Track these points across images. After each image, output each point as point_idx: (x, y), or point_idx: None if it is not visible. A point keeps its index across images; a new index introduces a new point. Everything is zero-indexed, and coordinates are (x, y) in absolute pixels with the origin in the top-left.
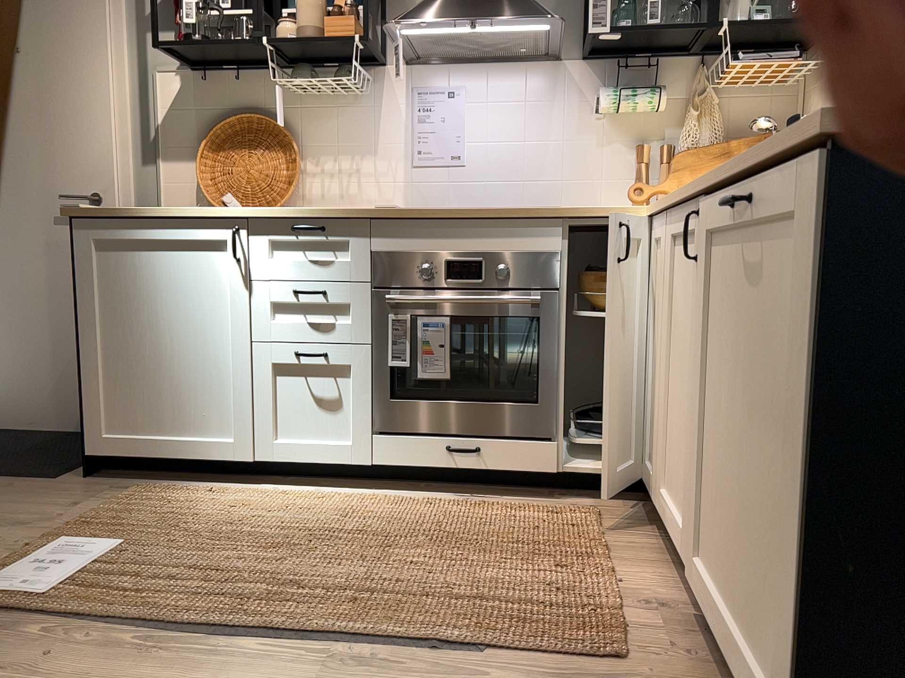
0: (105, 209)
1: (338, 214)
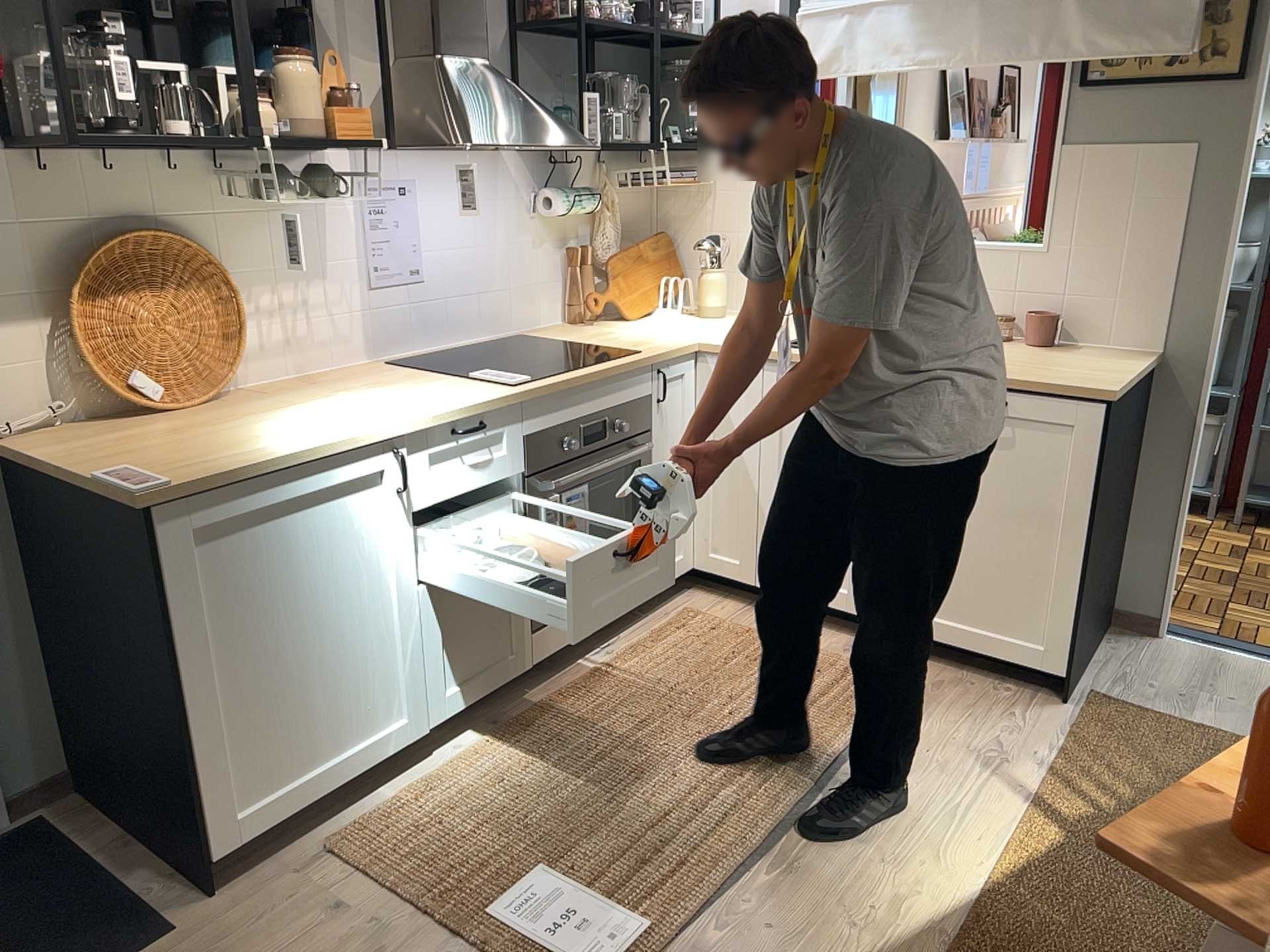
0: (201, 473)
1: (499, 403)
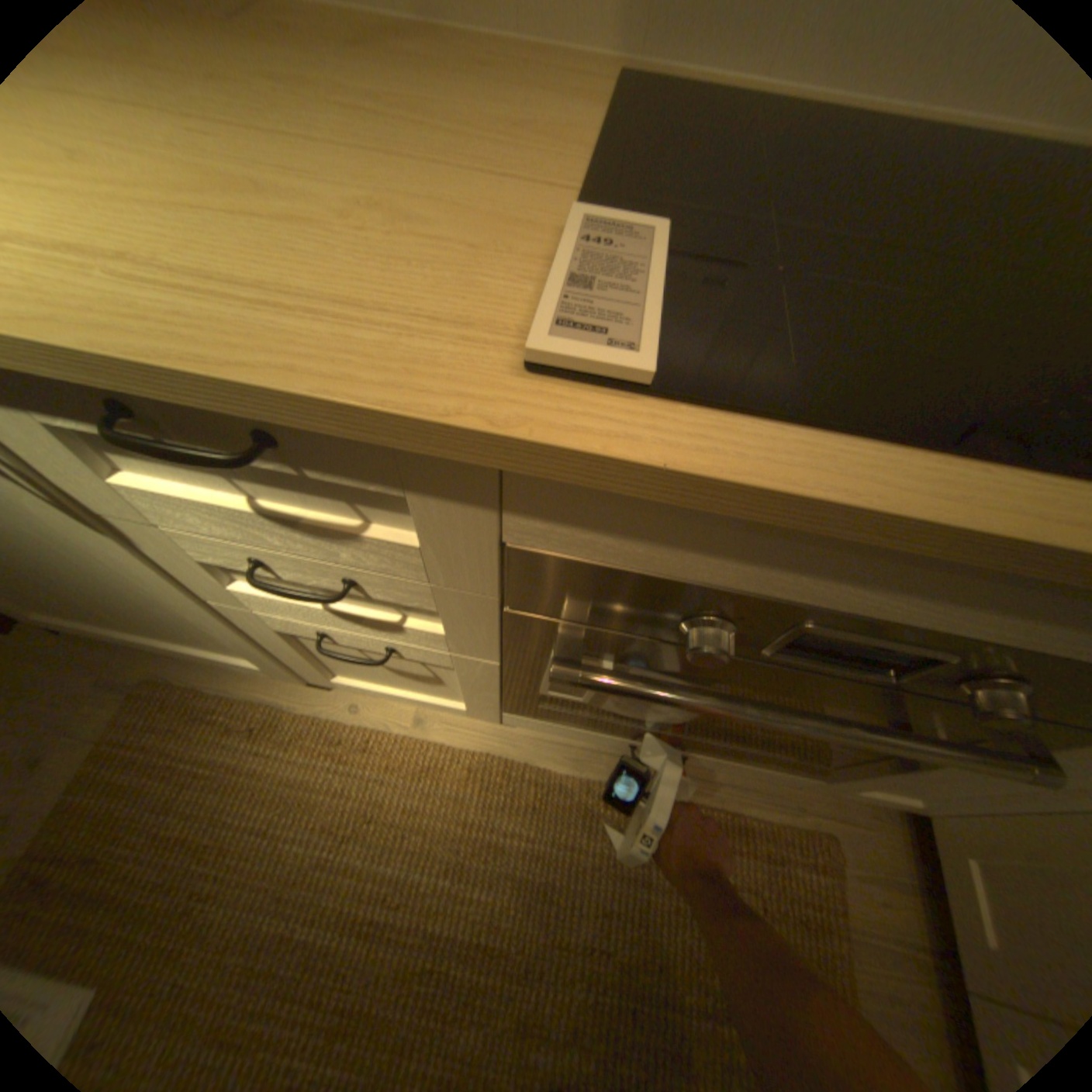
0: None
1: (321, 410)
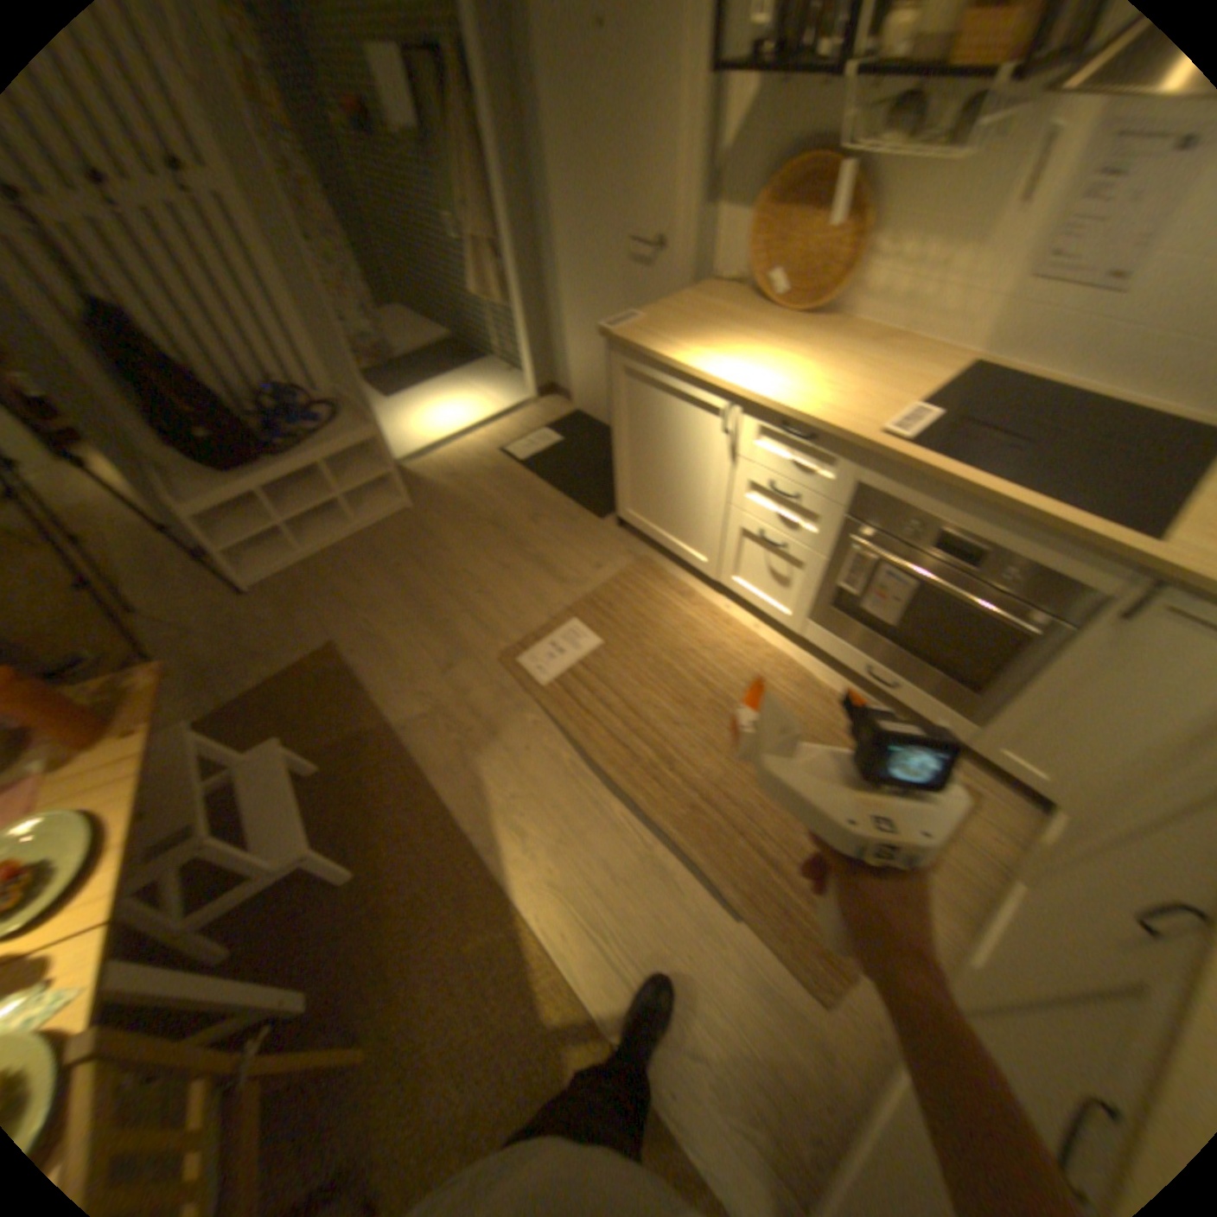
0: (633, 338)
1: (833, 433)
